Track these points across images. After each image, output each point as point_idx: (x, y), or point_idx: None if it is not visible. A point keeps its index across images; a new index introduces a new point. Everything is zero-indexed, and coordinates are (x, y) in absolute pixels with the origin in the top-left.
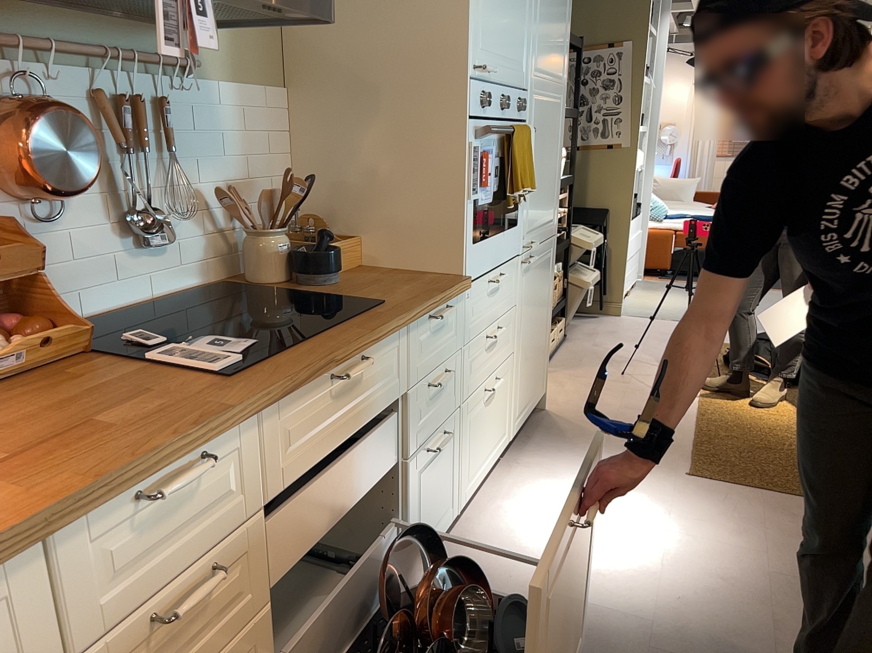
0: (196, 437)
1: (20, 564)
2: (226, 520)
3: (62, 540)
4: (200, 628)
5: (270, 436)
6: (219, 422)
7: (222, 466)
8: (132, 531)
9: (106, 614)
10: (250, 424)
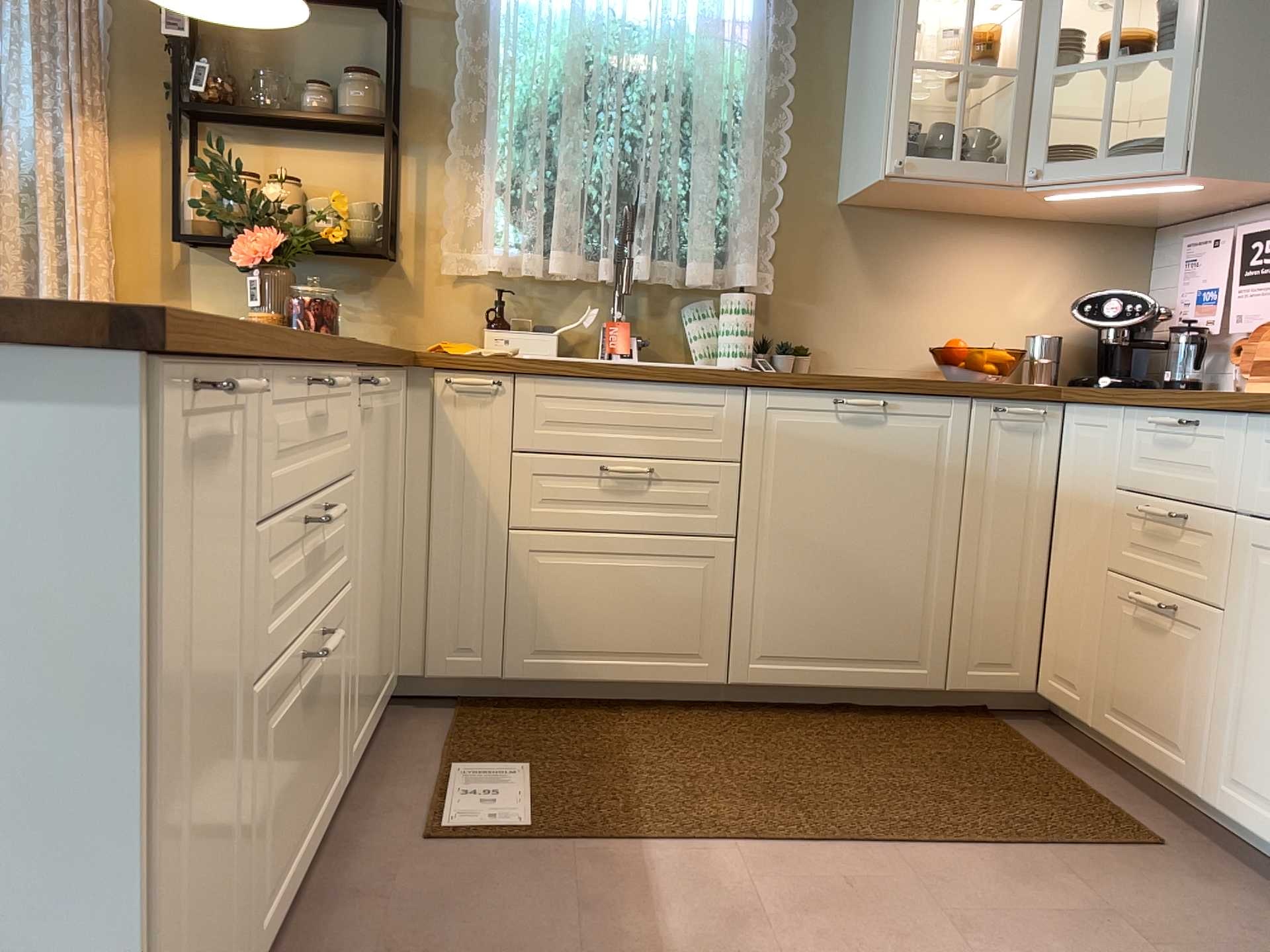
0: (1185, 399)
1: (1119, 415)
2: (1208, 492)
3: (1132, 417)
4: (1175, 557)
5: (1259, 451)
6: (1201, 399)
7: (1216, 445)
8: (1157, 441)
9: (1137, 479)
10: (1242, 426)
